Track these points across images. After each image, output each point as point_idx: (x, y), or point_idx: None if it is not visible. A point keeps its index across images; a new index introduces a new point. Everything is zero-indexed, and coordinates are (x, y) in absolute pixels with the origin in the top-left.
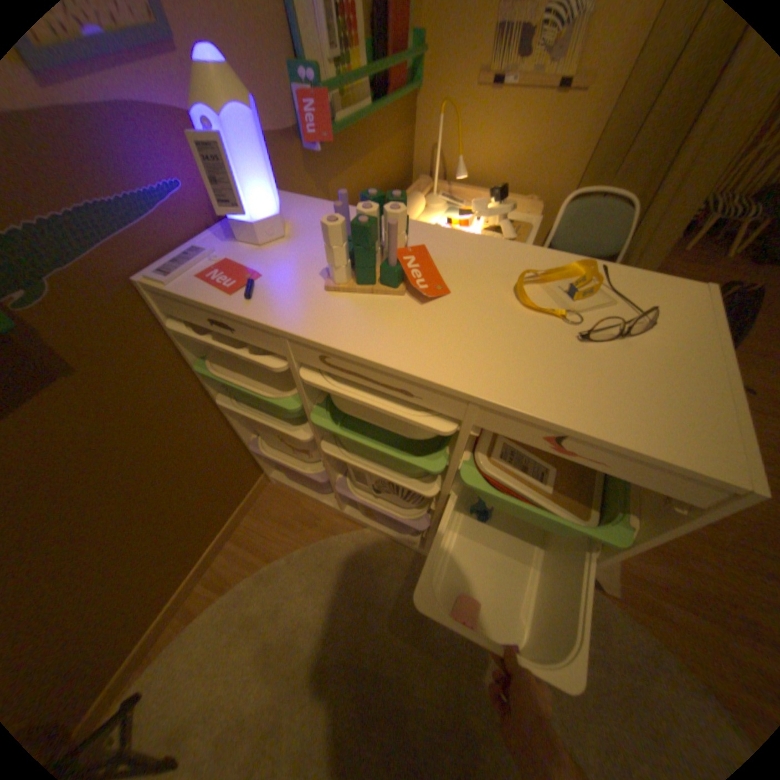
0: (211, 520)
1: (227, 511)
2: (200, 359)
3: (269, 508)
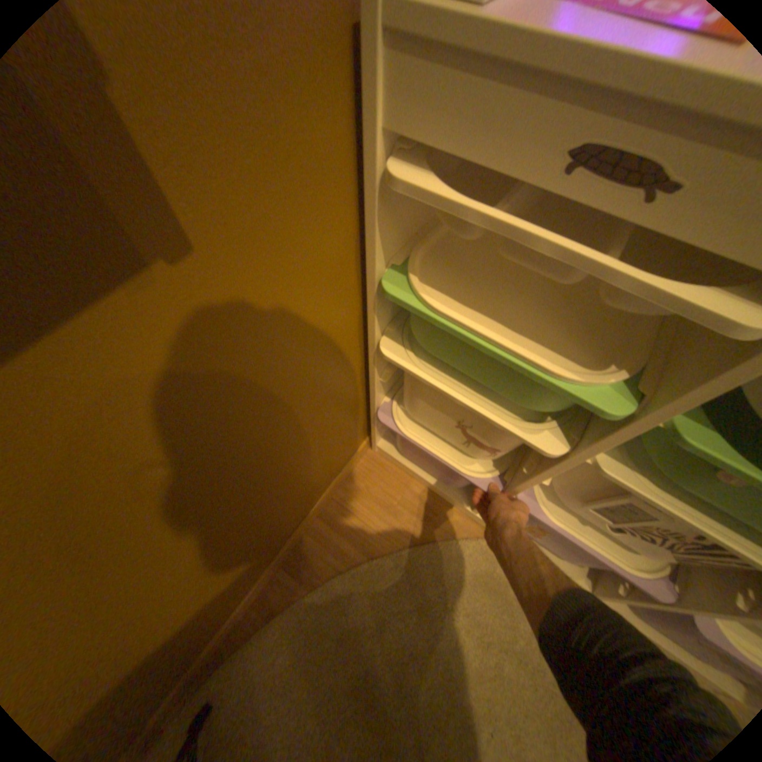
0: (309, 498)
1: (325, 485)
2: (391, 269)
3: (370, 483)
